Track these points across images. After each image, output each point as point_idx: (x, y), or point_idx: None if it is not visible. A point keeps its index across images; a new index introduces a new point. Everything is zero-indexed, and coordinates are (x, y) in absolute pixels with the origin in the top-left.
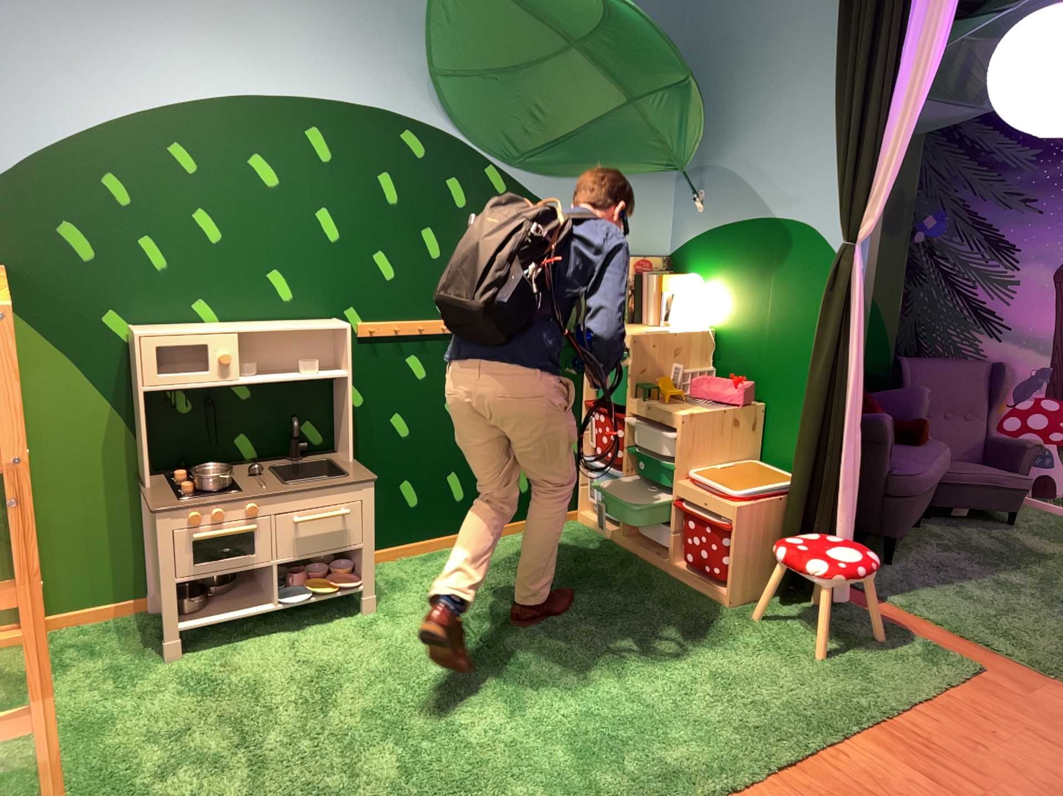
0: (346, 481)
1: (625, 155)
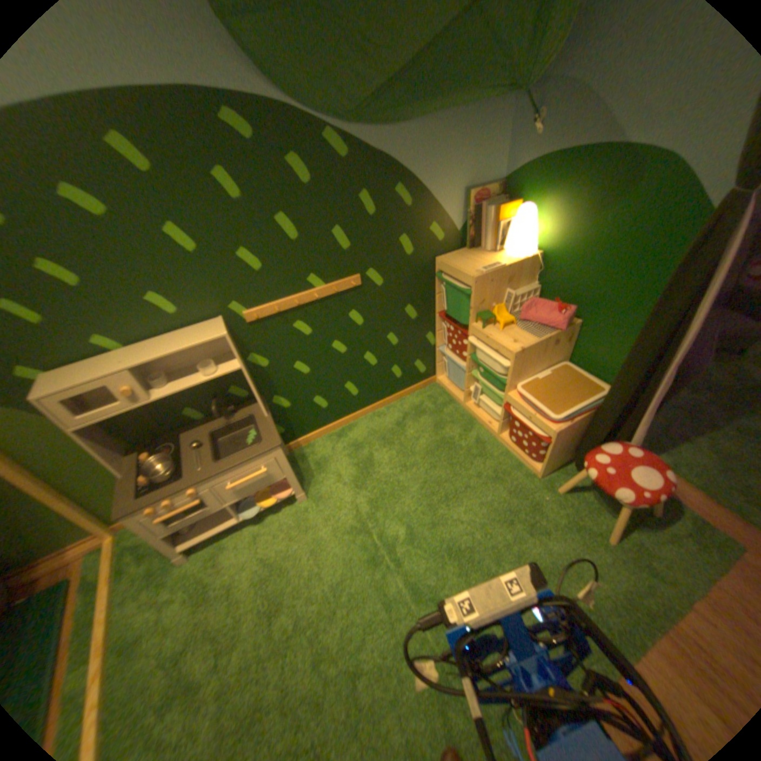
0: (255, 453)
1: (470, 76)
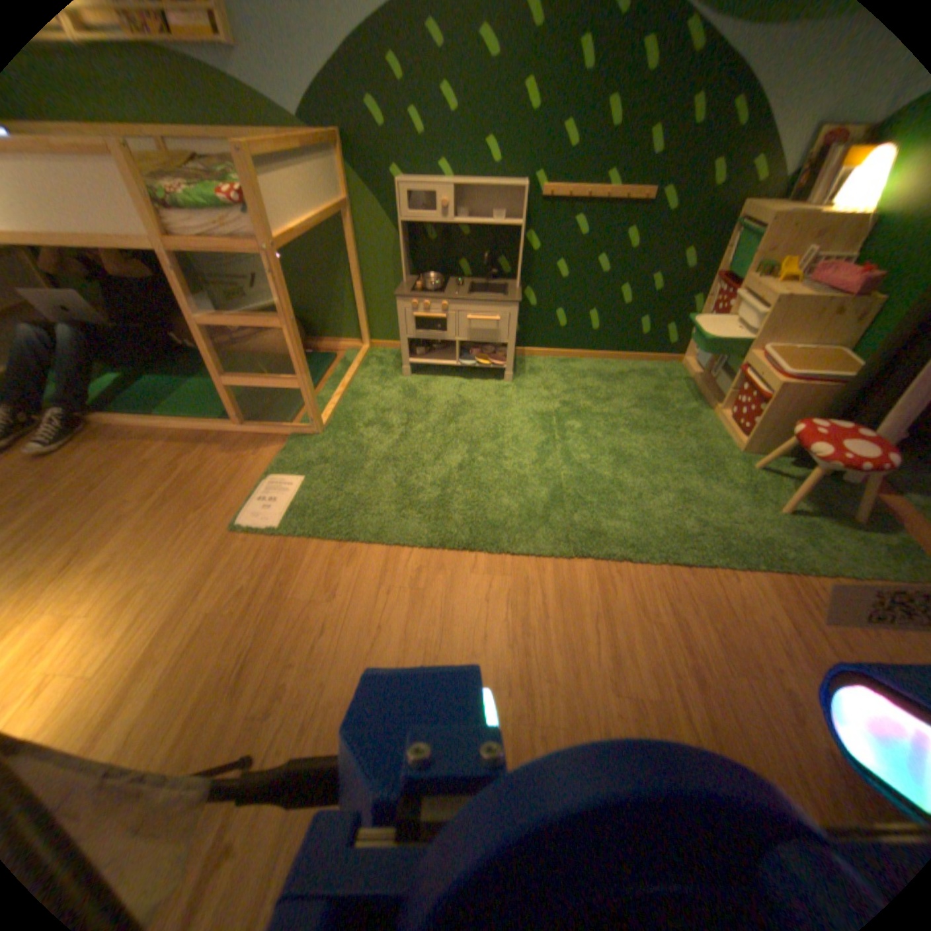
0: (496, 298)
1: None
